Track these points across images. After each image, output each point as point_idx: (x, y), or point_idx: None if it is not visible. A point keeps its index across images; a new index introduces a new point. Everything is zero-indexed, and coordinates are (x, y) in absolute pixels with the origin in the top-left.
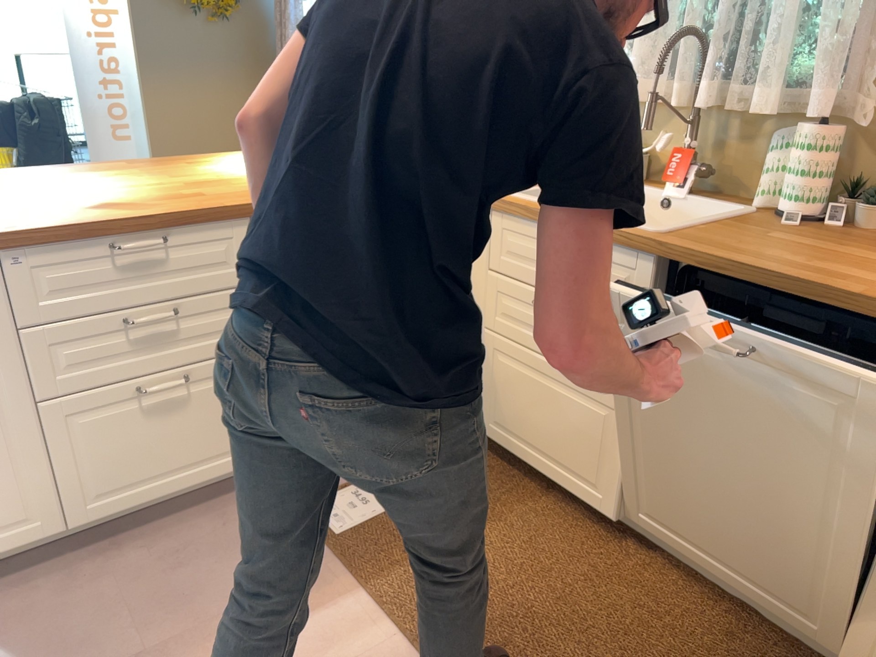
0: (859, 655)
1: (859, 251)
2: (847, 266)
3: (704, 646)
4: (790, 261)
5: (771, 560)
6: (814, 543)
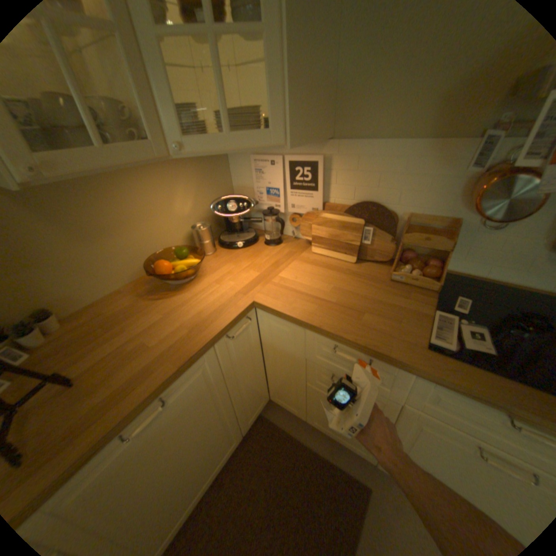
0: (245, 427)
1: (89, 355)
2: (120, 367)
3: (229, 503)
4: (104, 400)
5: (213, 458)
6: (220, 434)
